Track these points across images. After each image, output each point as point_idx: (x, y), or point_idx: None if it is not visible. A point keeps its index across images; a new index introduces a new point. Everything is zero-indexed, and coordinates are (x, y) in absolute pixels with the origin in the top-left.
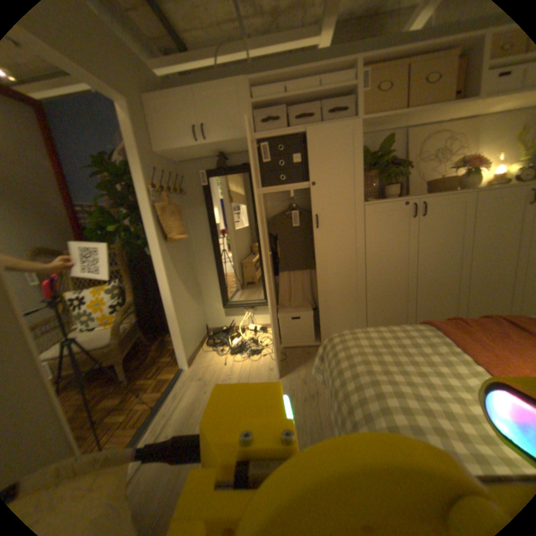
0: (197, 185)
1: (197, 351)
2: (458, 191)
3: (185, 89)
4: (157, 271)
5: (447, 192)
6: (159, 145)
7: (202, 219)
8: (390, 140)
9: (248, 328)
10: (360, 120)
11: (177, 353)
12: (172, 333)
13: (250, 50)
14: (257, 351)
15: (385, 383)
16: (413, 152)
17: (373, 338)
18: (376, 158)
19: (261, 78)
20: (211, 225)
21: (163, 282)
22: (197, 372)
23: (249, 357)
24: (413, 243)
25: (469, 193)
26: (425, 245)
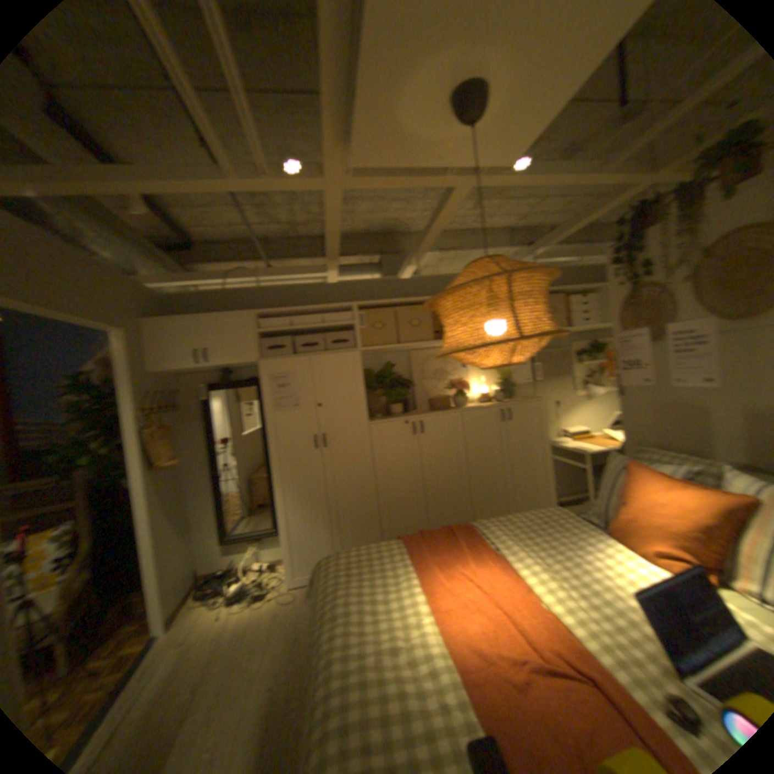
0: (192, 396)
1: (177, 613)
2: (445, 412)
3: (187, 319)
4: (133, 509)
5: (437, 413)
6: (151, 368)
7: (196, 435)
8: (387, 368)
9: (250, 571)
10: (357, 353)
11: (148, 618)
12: (144, 589)
13: (258, 278)
14: (259, 599)
15: (340, 591)
16: (414, 372)
17: (350, 558)
18: (380, 378)
19: (265, 314)
20: (207, 441)
21: (140, 523)
22: (175, 639)
23: (248, 609)
24: (418, 458)
25: (454, 413)
26: (426, 460)
